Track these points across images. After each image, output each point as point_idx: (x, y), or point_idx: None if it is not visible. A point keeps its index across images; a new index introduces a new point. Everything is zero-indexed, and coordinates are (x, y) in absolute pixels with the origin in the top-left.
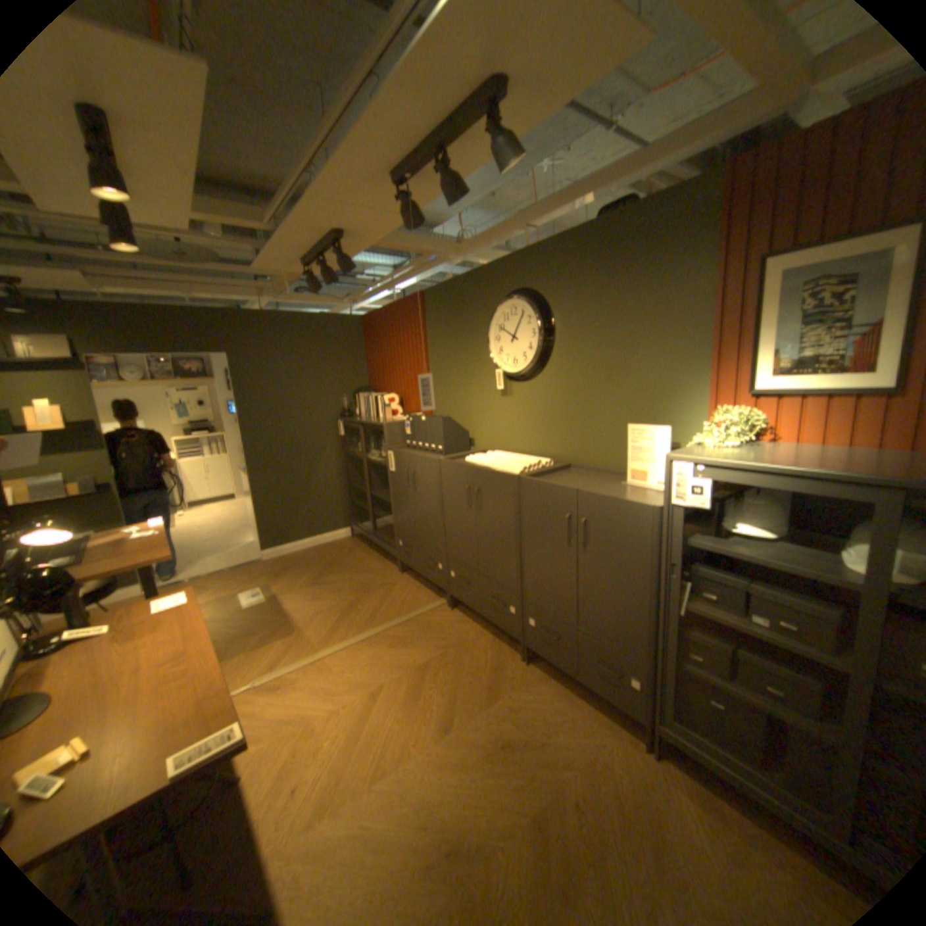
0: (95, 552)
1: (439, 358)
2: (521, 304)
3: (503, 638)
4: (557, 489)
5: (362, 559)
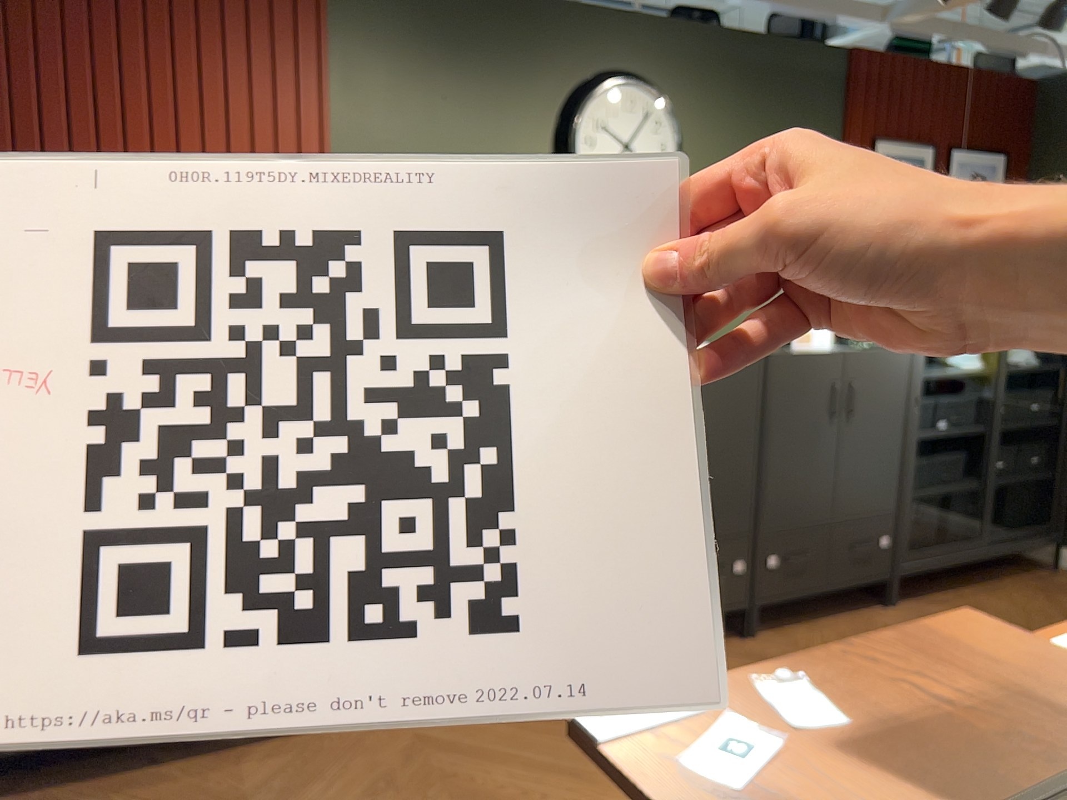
0: (1006, 798)
1: (377, 145)
2: (645, 98)
3: None
4: (823, 356)
5: (175, 797)
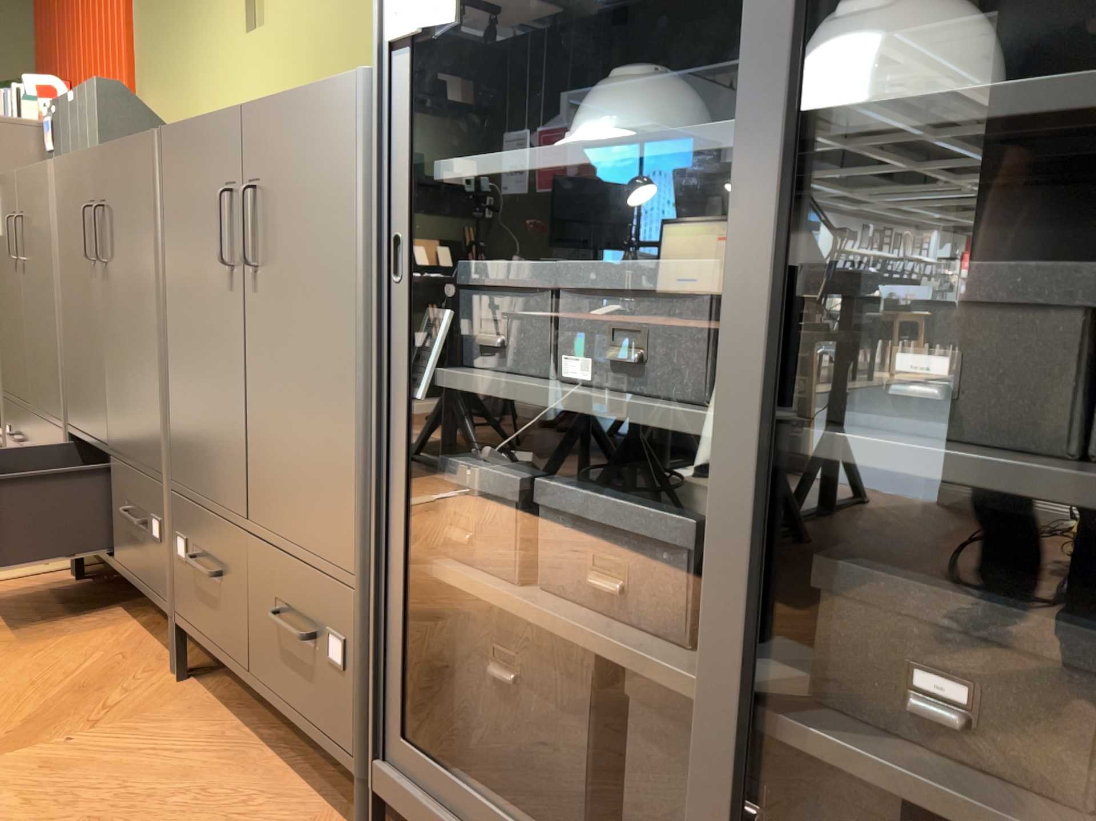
0: None
1: None
2: None
3: (166, 632)
4: (211, 125)
5: None
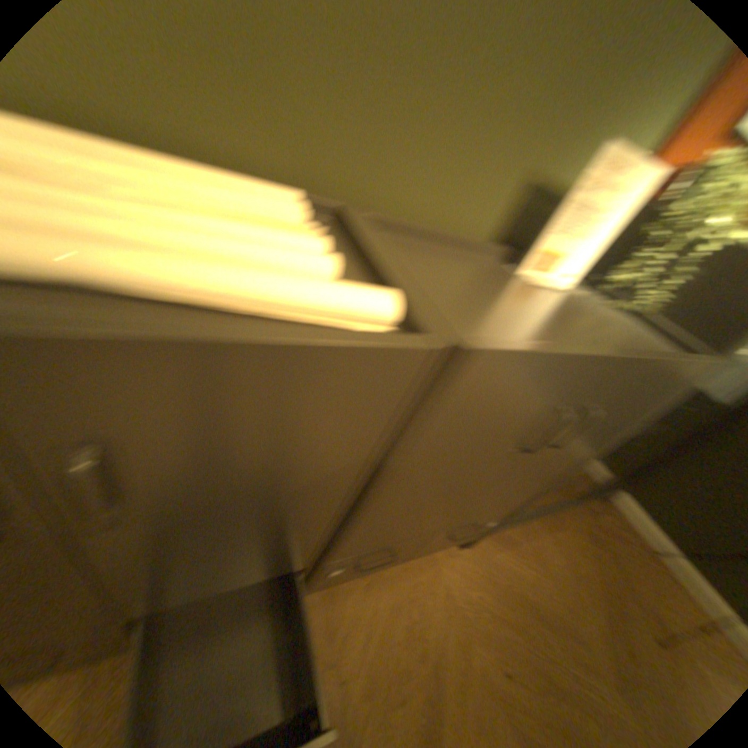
0: None
1: None
2: None
3: None
4: (587, 366)
5: None
